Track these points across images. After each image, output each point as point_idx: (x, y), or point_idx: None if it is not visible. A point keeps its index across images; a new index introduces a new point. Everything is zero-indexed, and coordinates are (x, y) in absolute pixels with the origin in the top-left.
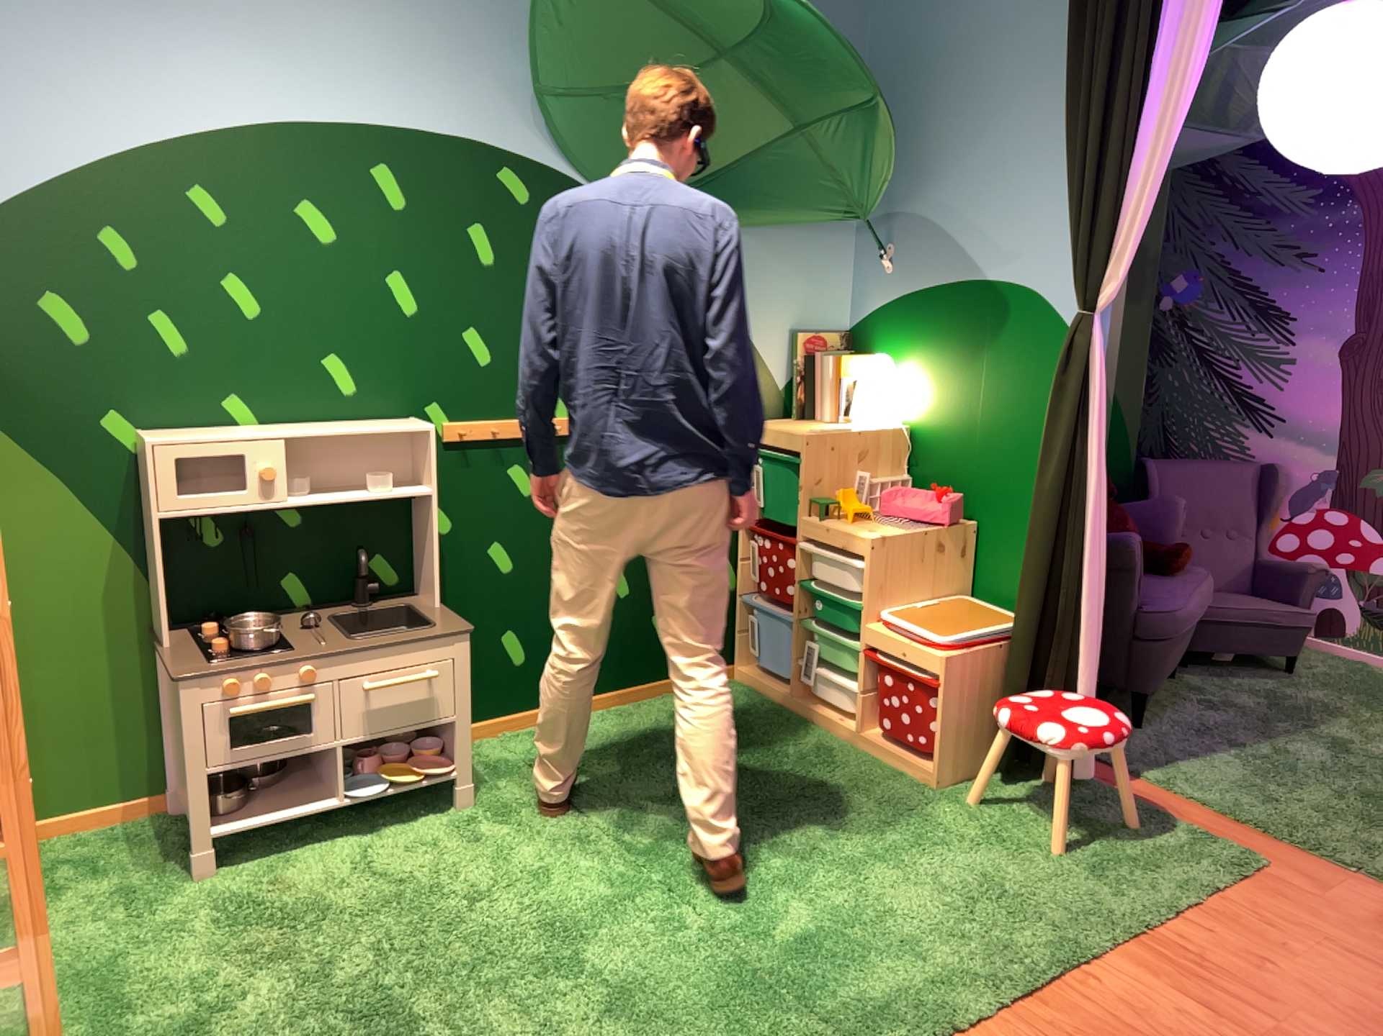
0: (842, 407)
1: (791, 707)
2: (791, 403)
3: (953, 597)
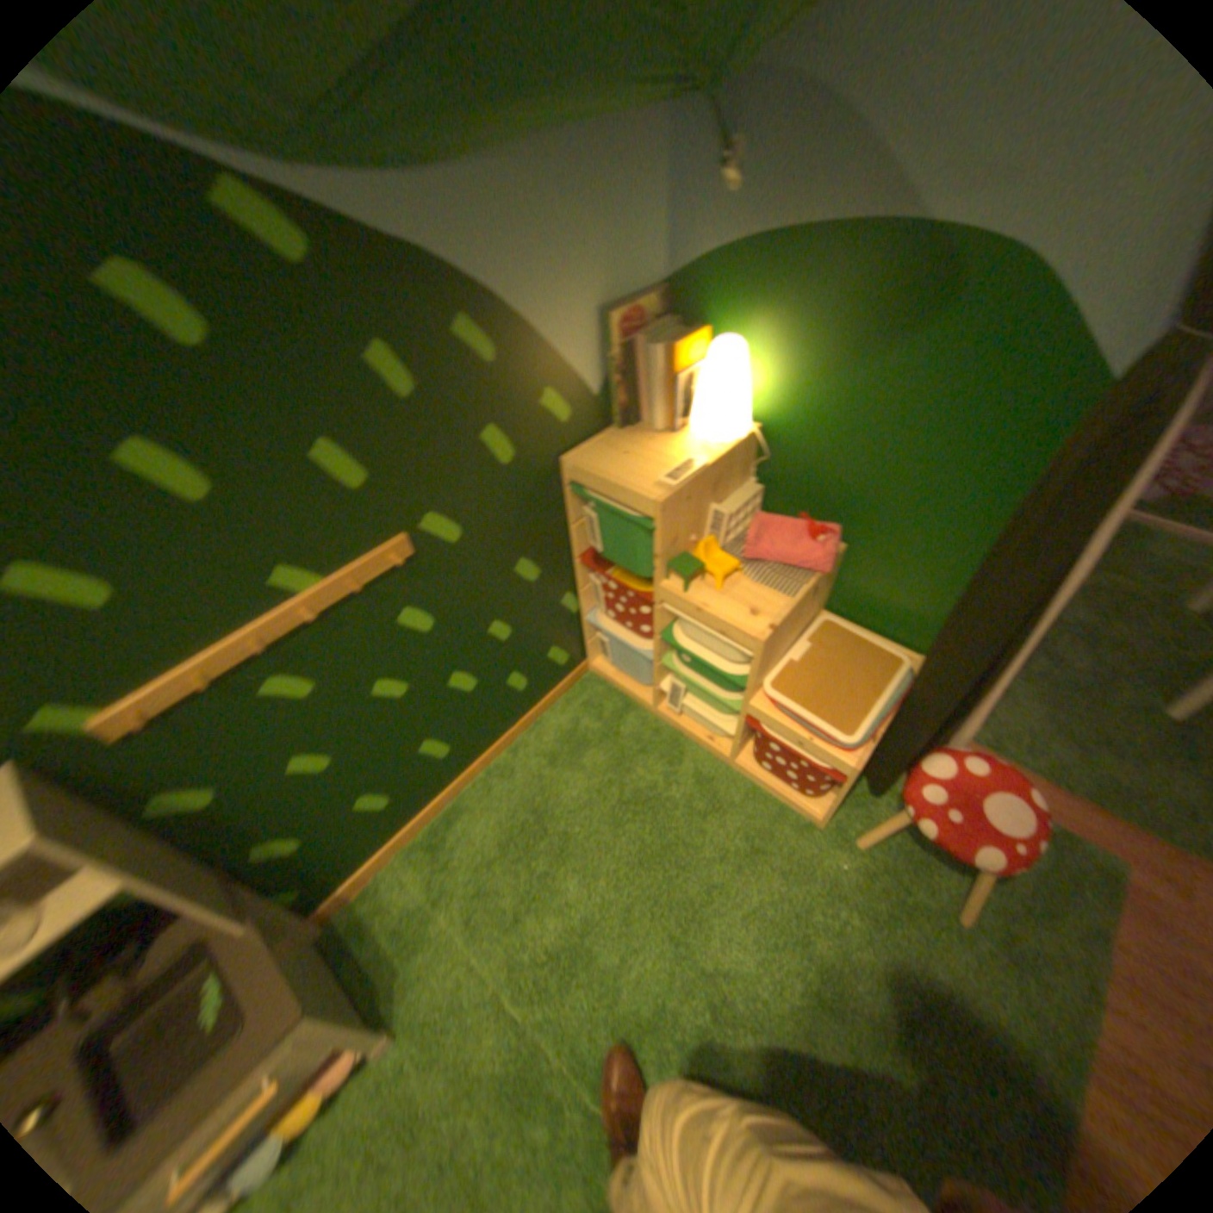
0: (678, 415)
1: (653, 711)
2: (610, 407)
3: (815, 622)
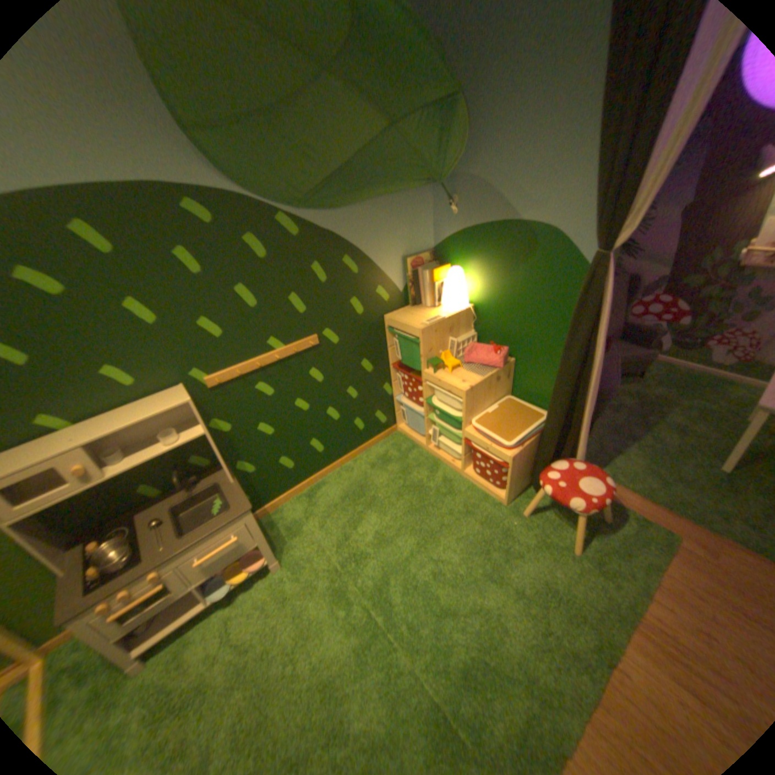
0: (435, 300)
1: (426, 449)
2: (407, 298)
3: (503, 399)
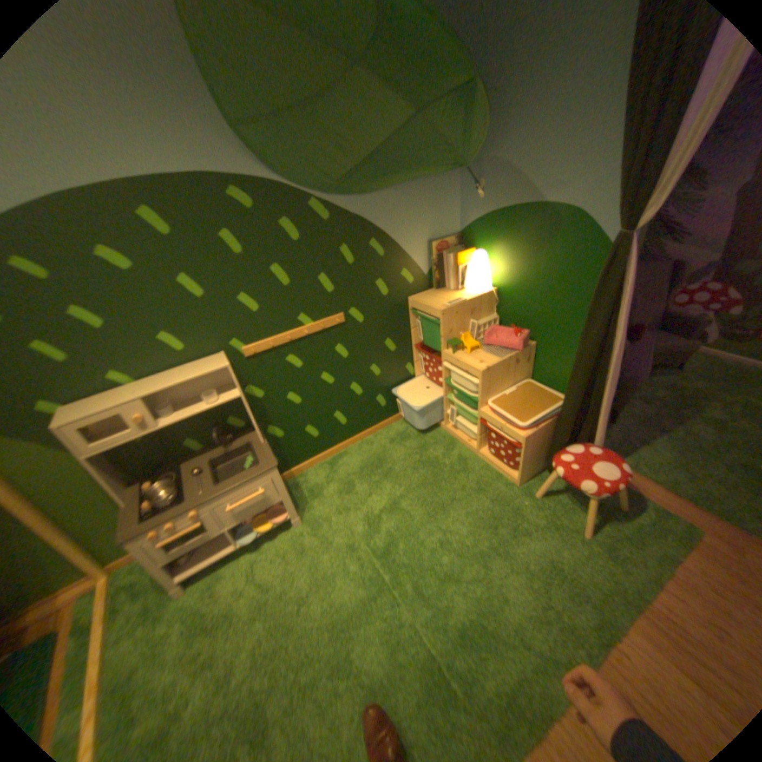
0: (458, 283)
1: (444, 429)
2: (431, 281)
3: (522, 382)
